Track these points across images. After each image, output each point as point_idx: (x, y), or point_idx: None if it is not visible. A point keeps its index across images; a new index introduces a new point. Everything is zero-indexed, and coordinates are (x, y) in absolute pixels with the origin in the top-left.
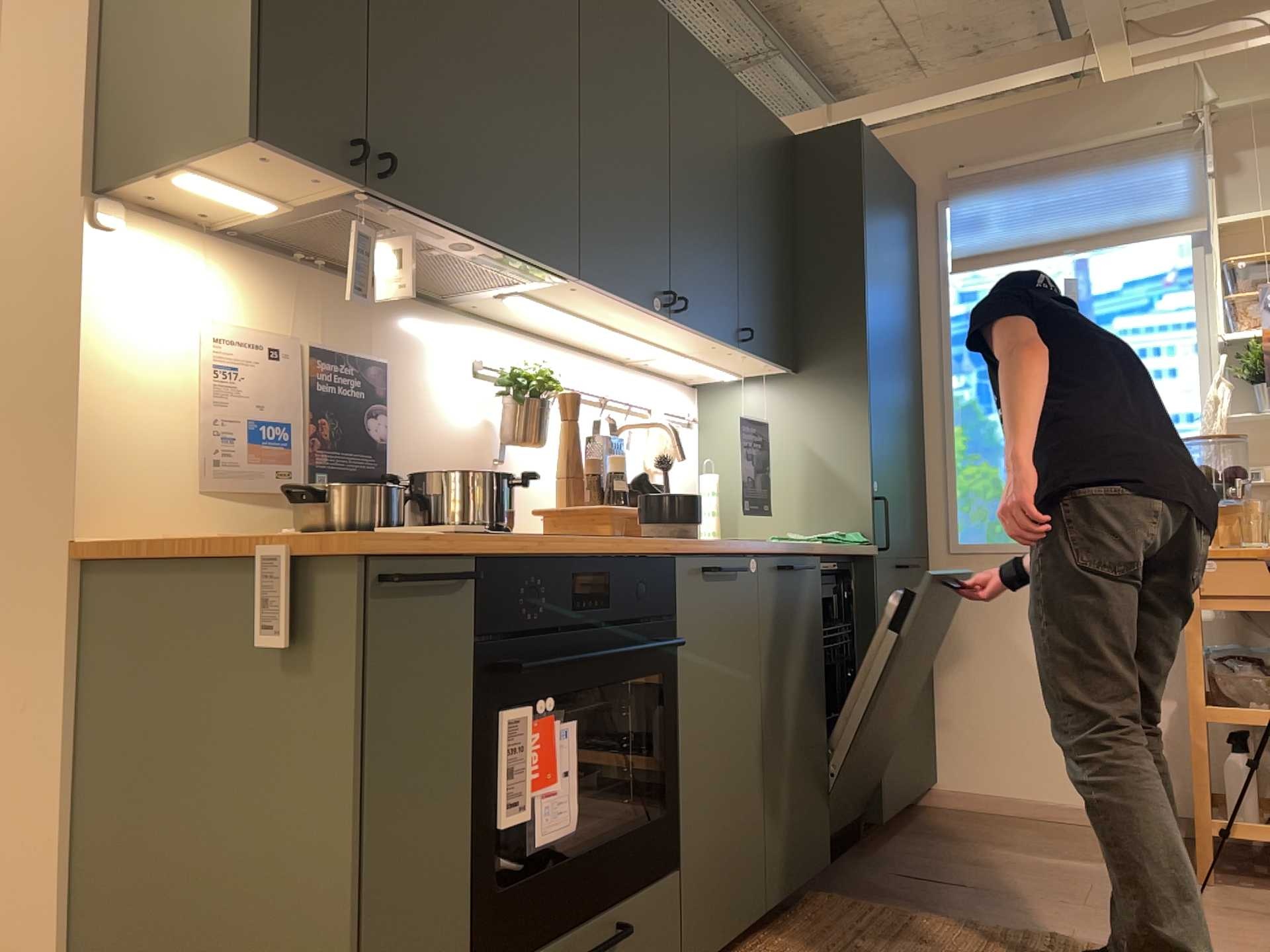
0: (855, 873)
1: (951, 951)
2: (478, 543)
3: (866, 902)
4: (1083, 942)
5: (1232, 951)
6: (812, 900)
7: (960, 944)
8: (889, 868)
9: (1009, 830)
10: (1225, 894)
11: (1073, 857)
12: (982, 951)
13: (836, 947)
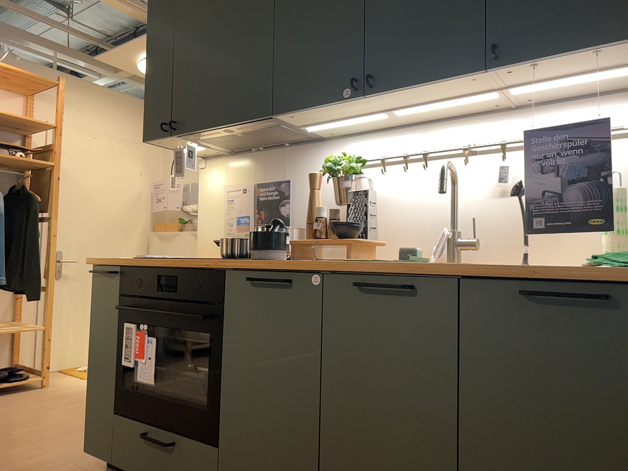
0: None
1: None
2: (116, 261)
3: None
4: None
5: None
6: None
7: None
8: None
9: None
10: None
11: None
12: None
13: None
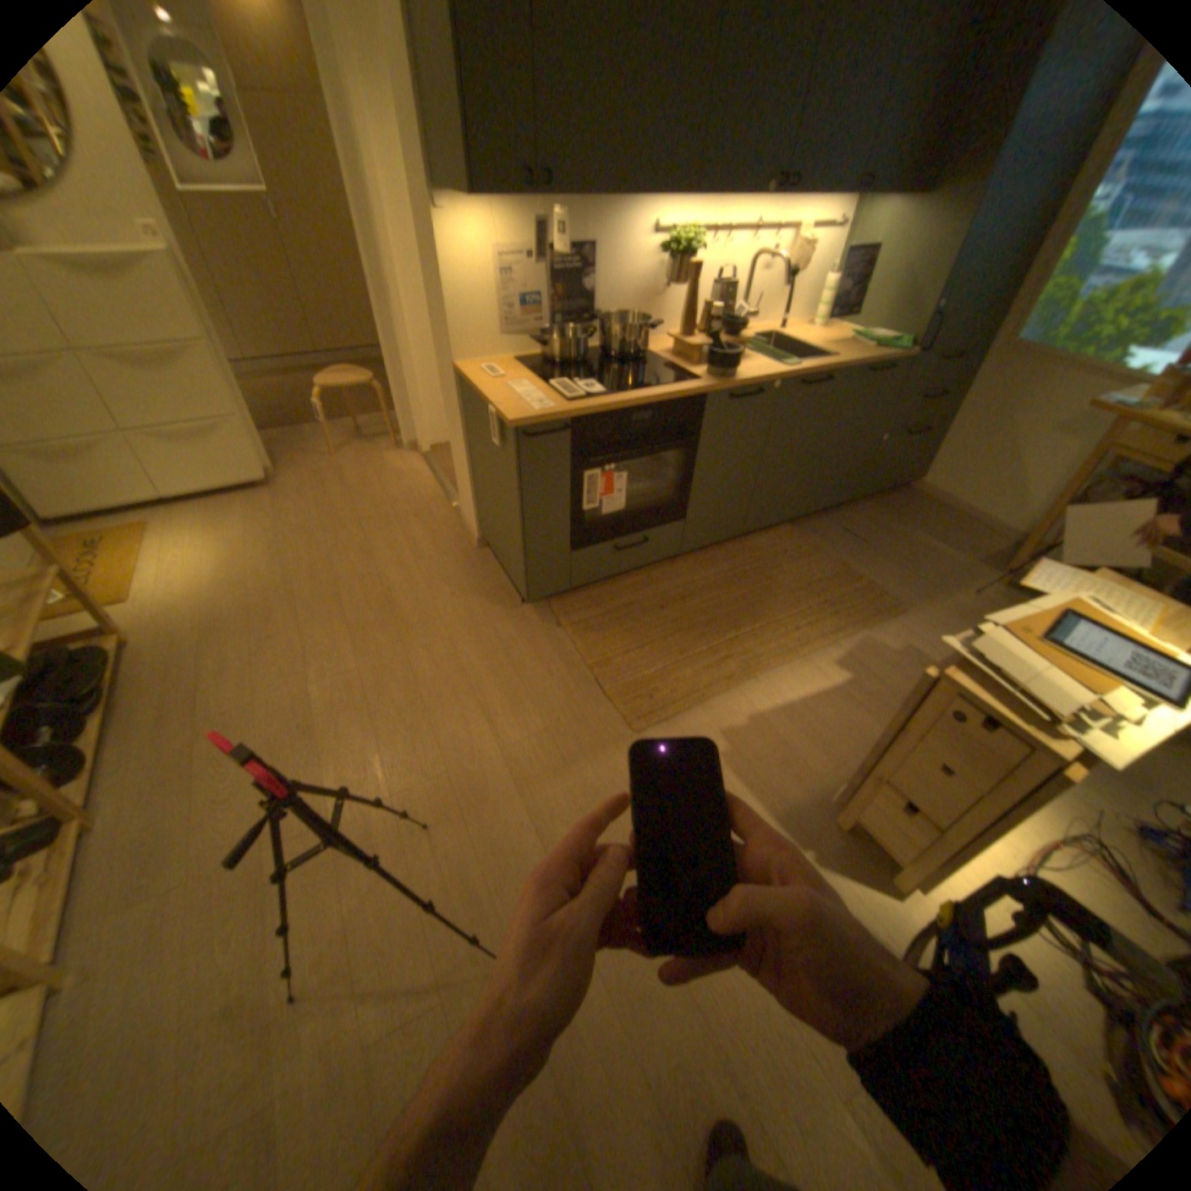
0: (819, 519)
1: (813, 574)
2: (570, 415)
3: (804, 537)
4: (880, 591)
5: (951, 620)
6: (780, 529)
7: (821, 572)
8: (839, 522)
9: (934, 518)
10: (1000, 593)
11: (946, 545)
12: (827, 579)
13: (766, 555)
